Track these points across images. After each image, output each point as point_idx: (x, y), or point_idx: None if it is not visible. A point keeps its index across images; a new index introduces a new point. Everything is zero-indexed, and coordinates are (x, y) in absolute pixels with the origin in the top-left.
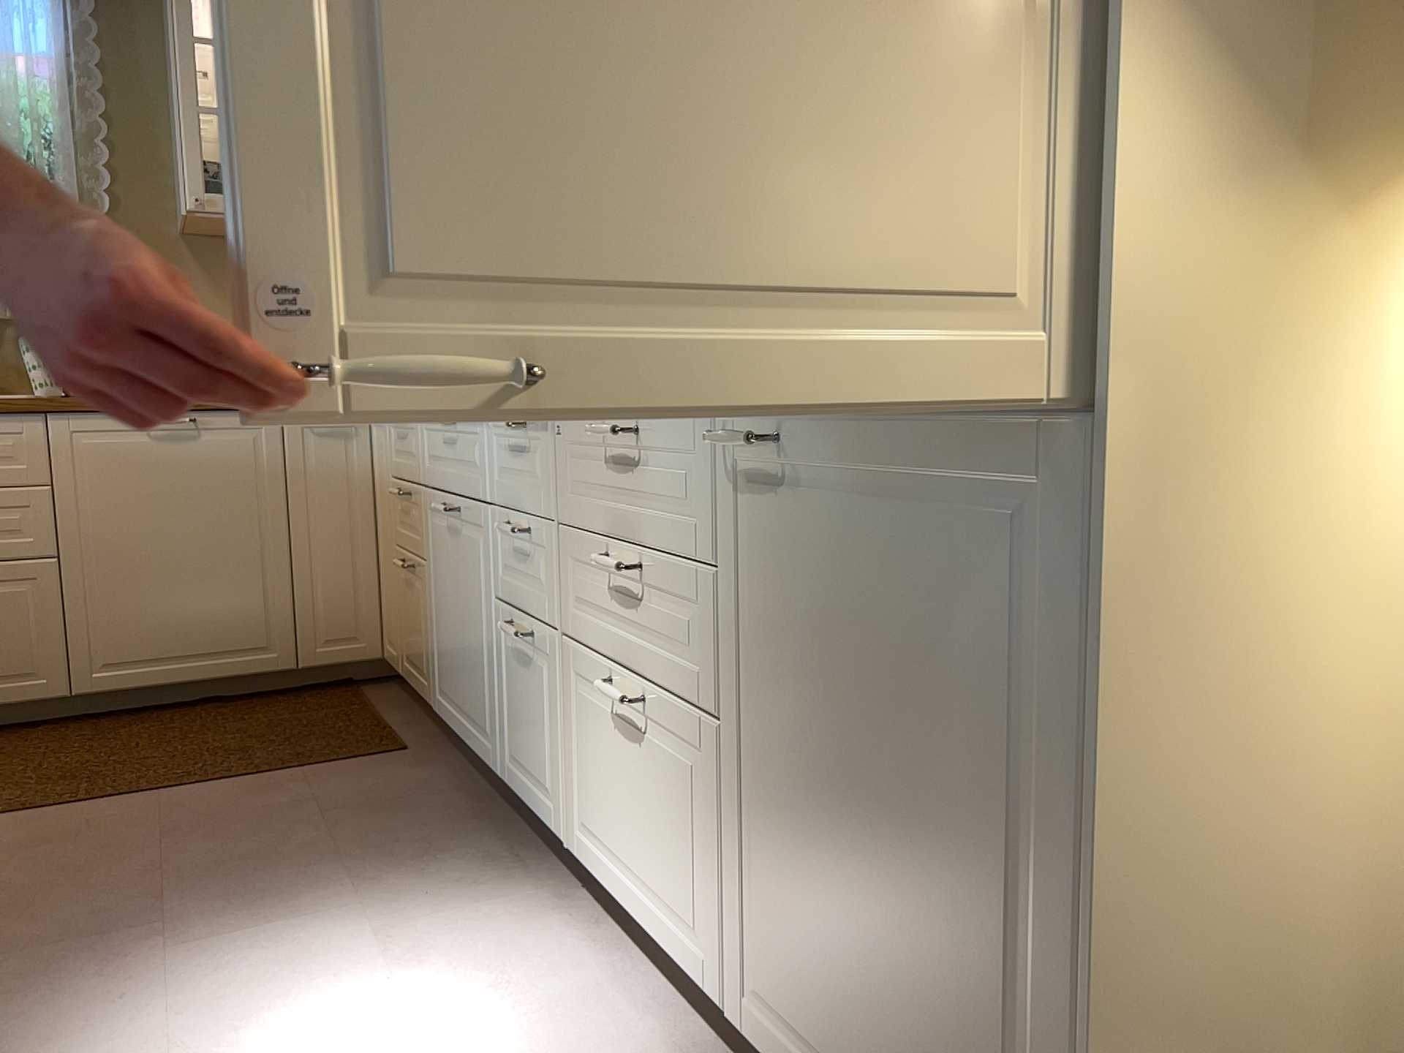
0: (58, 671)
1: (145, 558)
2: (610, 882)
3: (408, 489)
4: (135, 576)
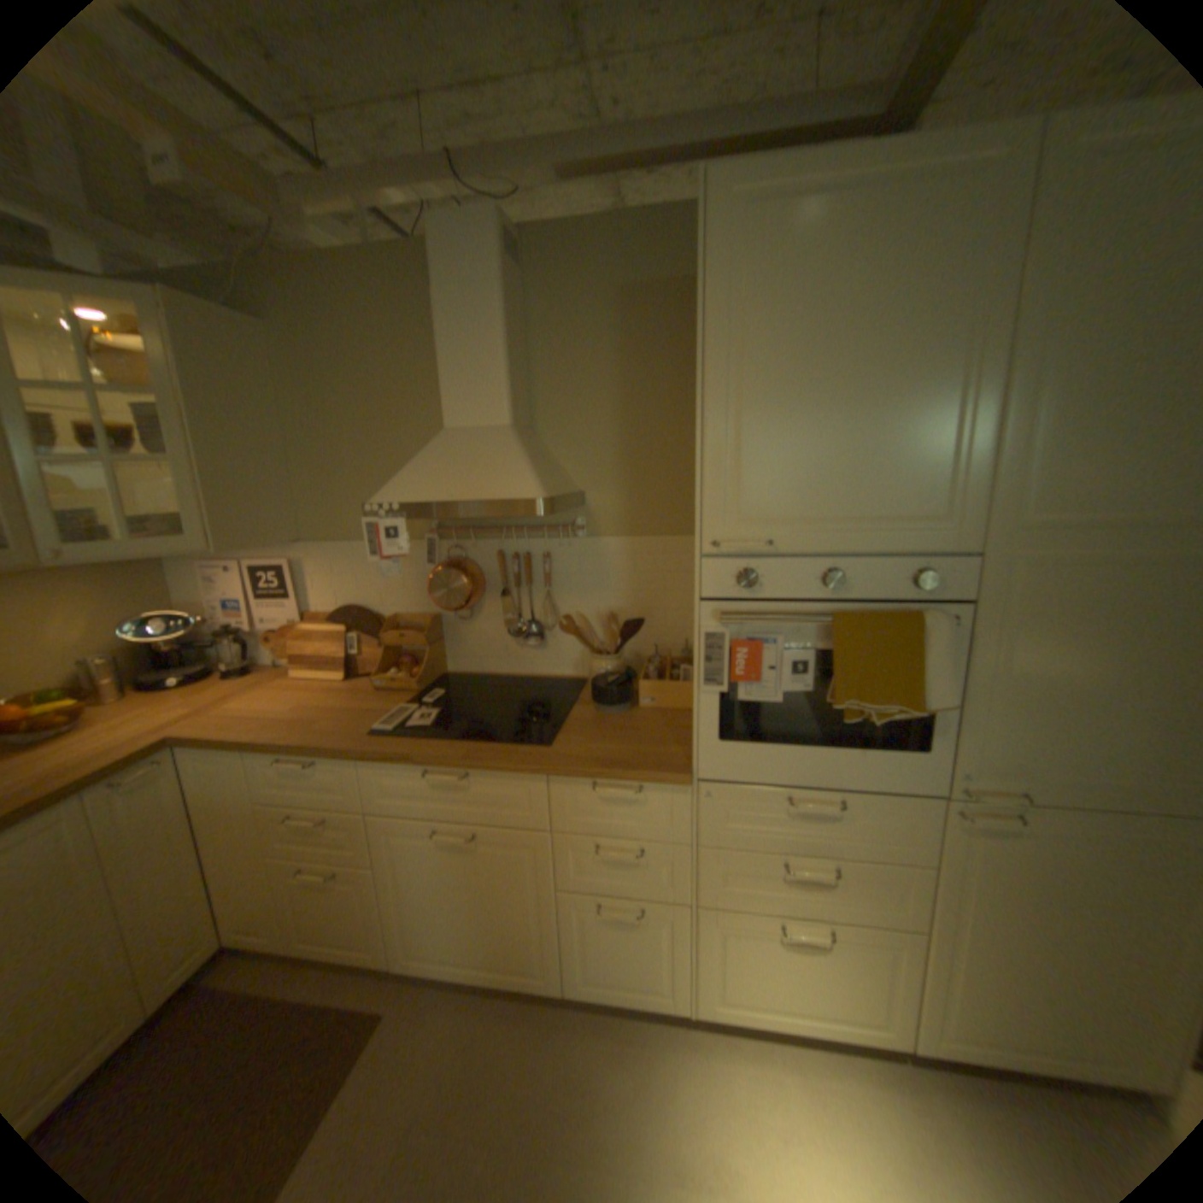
0: None
1: None
2: (764, 1022)
3: (316, 816)
4: None
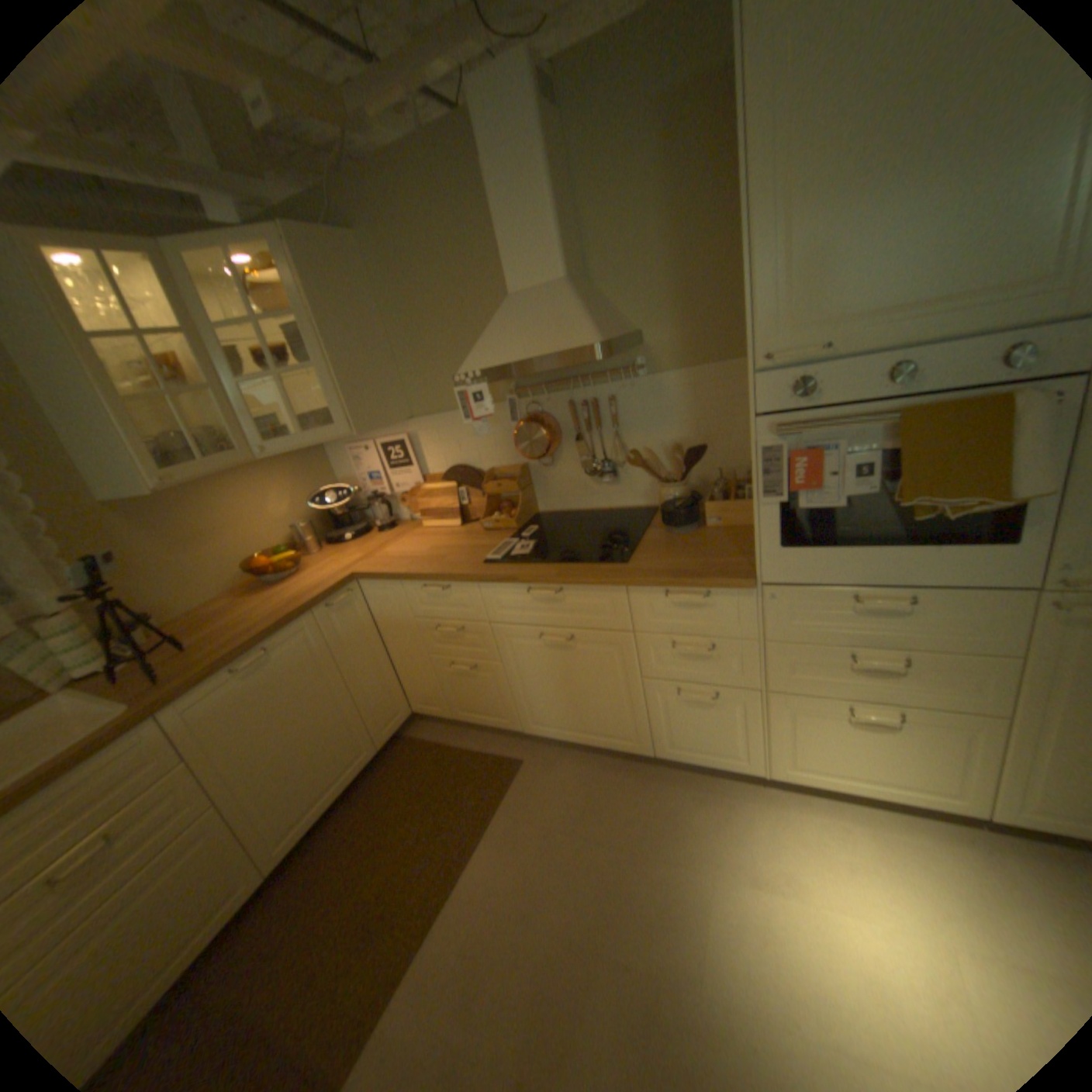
0: (250, 873)
1: (271, 760)
2: (833, 784)
3: (456, 624)
4: (271, 776)
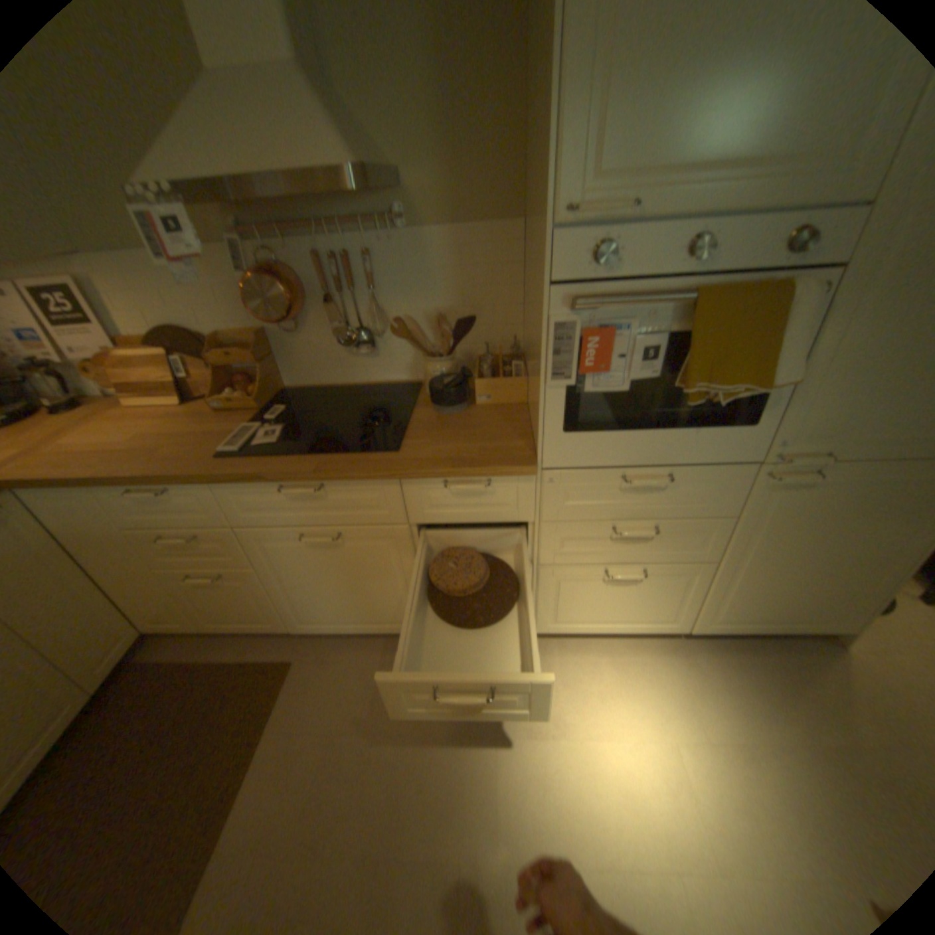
0: None
1: None
2: (584, 628)
3: (185, 533)
4: None
